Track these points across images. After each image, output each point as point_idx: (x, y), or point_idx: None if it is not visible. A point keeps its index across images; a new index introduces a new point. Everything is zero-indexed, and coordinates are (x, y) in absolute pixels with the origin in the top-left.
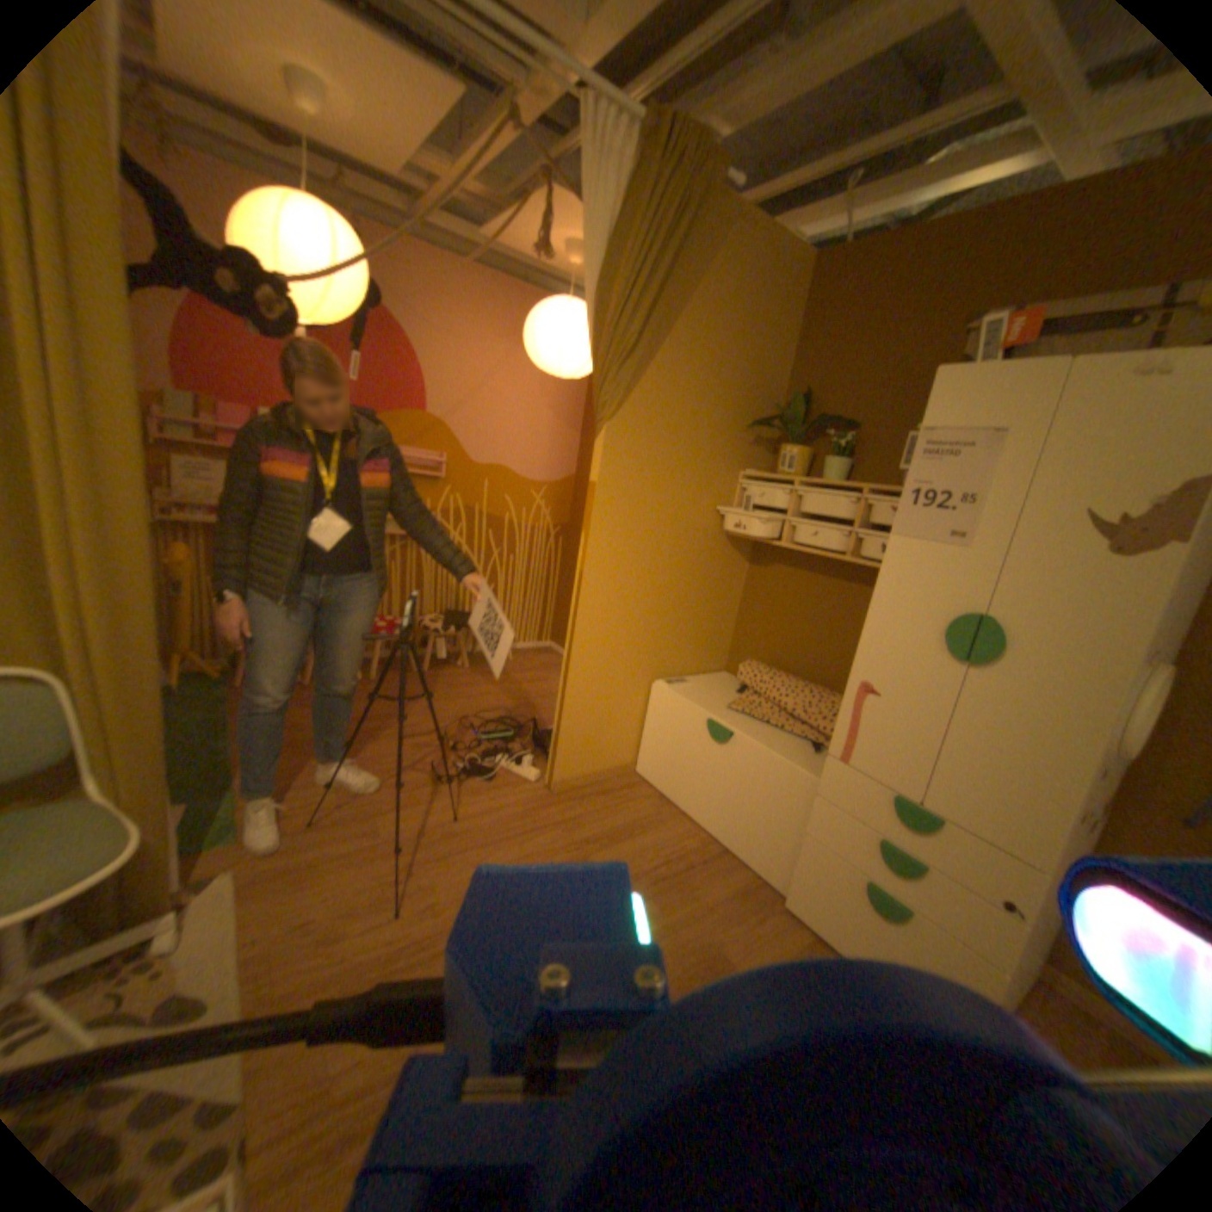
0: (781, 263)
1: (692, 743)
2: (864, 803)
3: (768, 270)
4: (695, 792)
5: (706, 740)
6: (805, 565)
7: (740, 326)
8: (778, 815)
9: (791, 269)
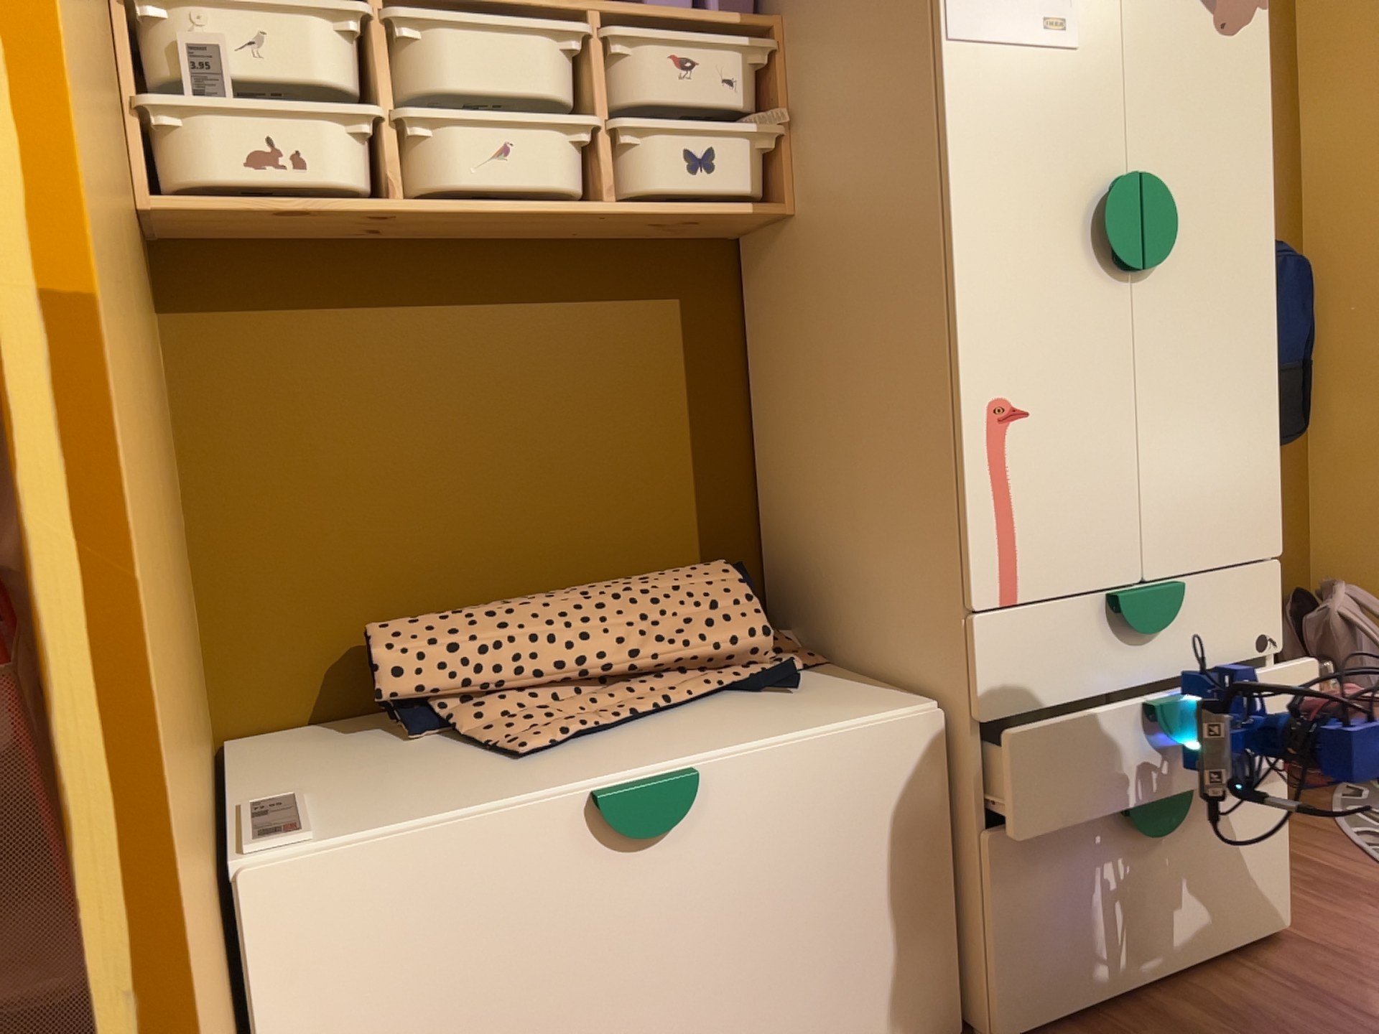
0: None
1: (549, 932)
2: (1068, 657)
3: None
4: None
5: (604, 875)
6: (391, 290)
7: None
8: (886, 871)
9: None
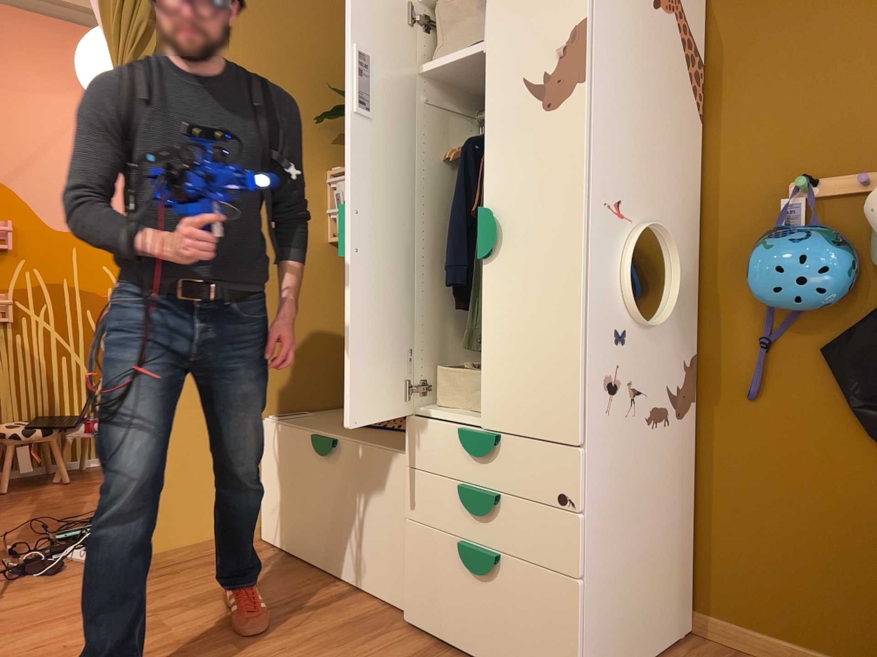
0: None
1: (304, 472)
2: (442, 453)
3: None
4: (315, 533)
5: (315, 462)
6: None
7: (289, 22)
8: (386, 516)
9: None
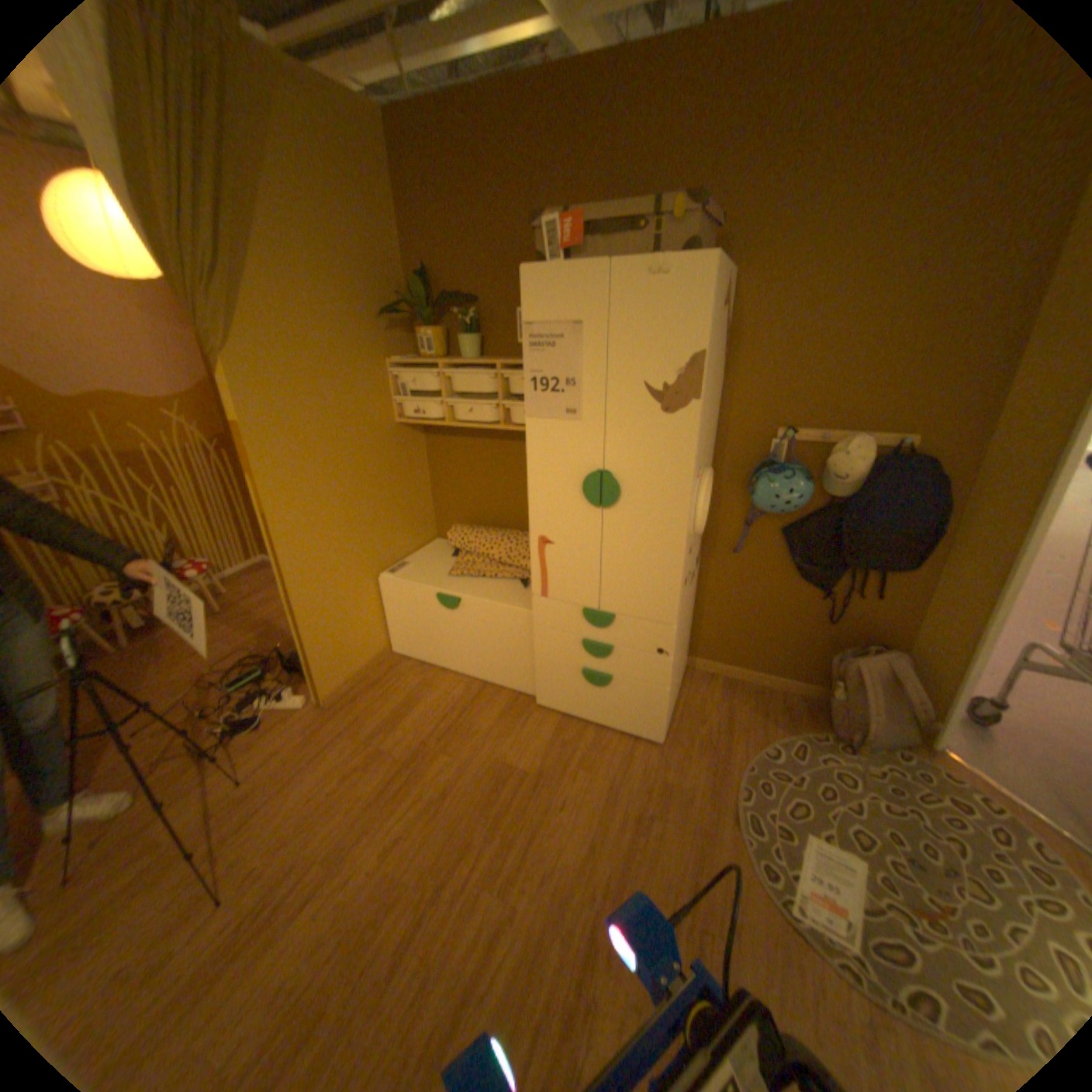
0: (347, 130)
1: (431, 616)
2: (565, 620)
3: (336, 141)
4: (448, 652)
5: (442, 611)
6: (472, 435)
7: (329, 212)
8: (513, 646)
9: (360, 136)
